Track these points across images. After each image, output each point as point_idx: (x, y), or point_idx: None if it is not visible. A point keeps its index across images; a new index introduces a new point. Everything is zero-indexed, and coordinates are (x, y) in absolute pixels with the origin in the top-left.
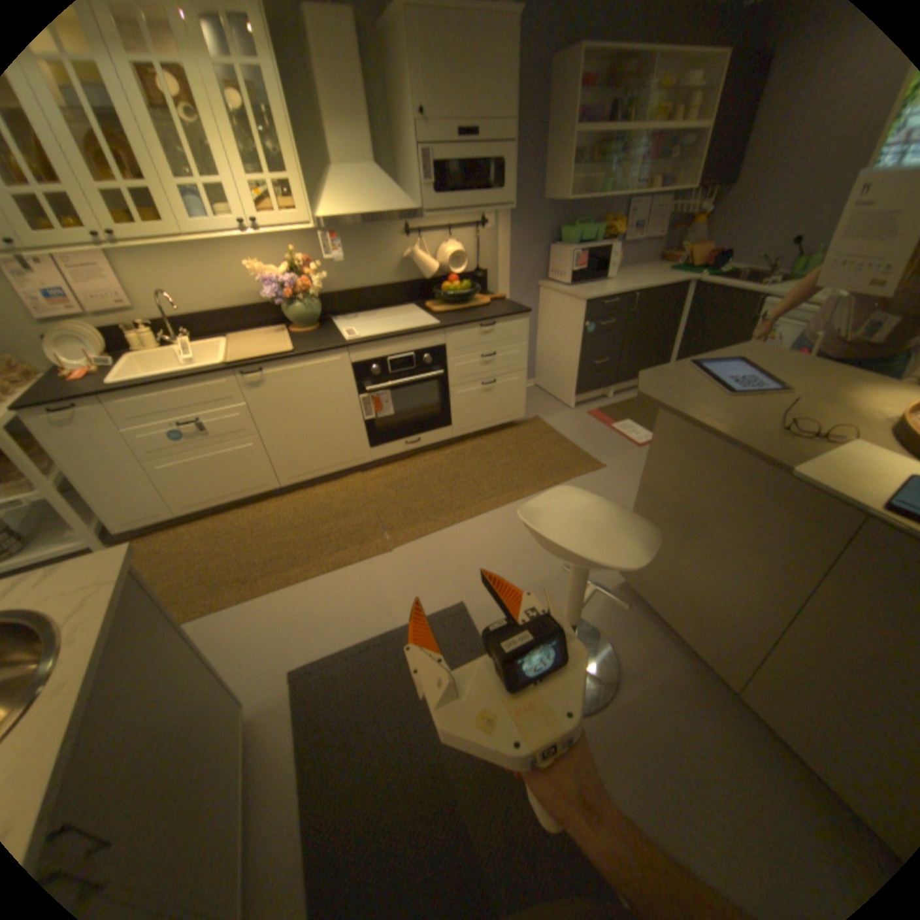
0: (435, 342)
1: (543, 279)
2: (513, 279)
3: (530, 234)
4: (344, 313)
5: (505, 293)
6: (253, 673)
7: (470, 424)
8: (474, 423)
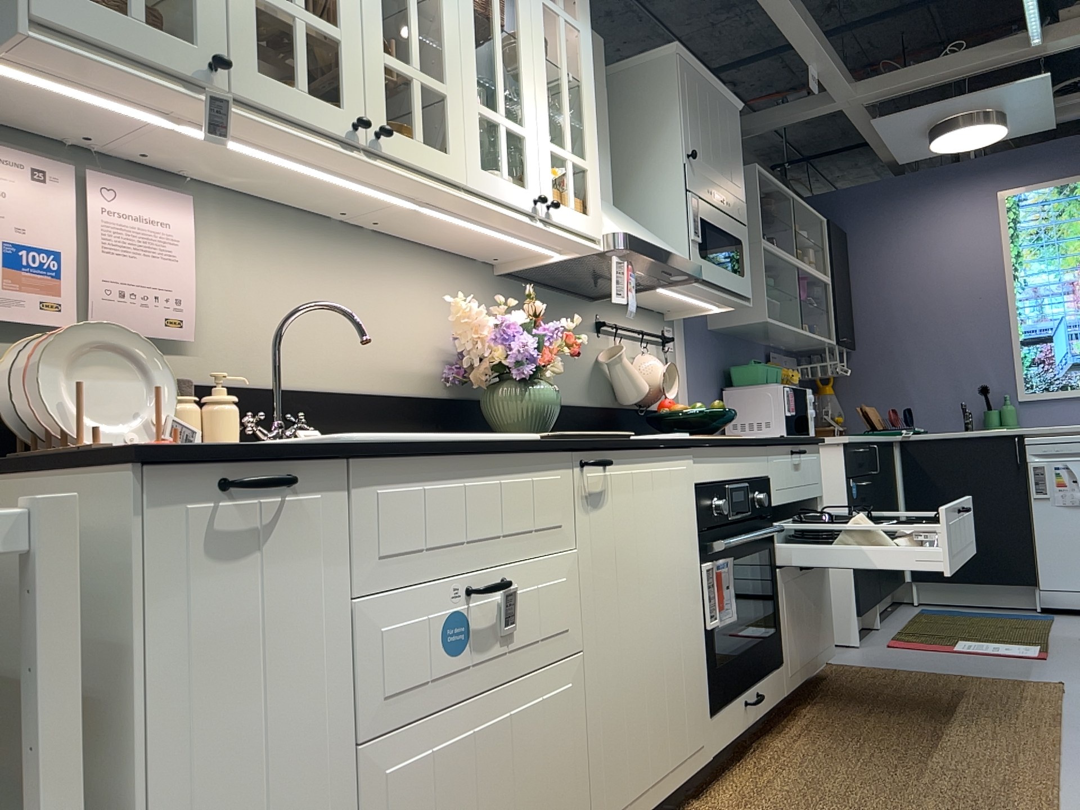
0: (762, 467)
1: None
2: None
3: (704, 370)
4: None
5: None
6: None
7: (799, 660)
8: (802, 658)
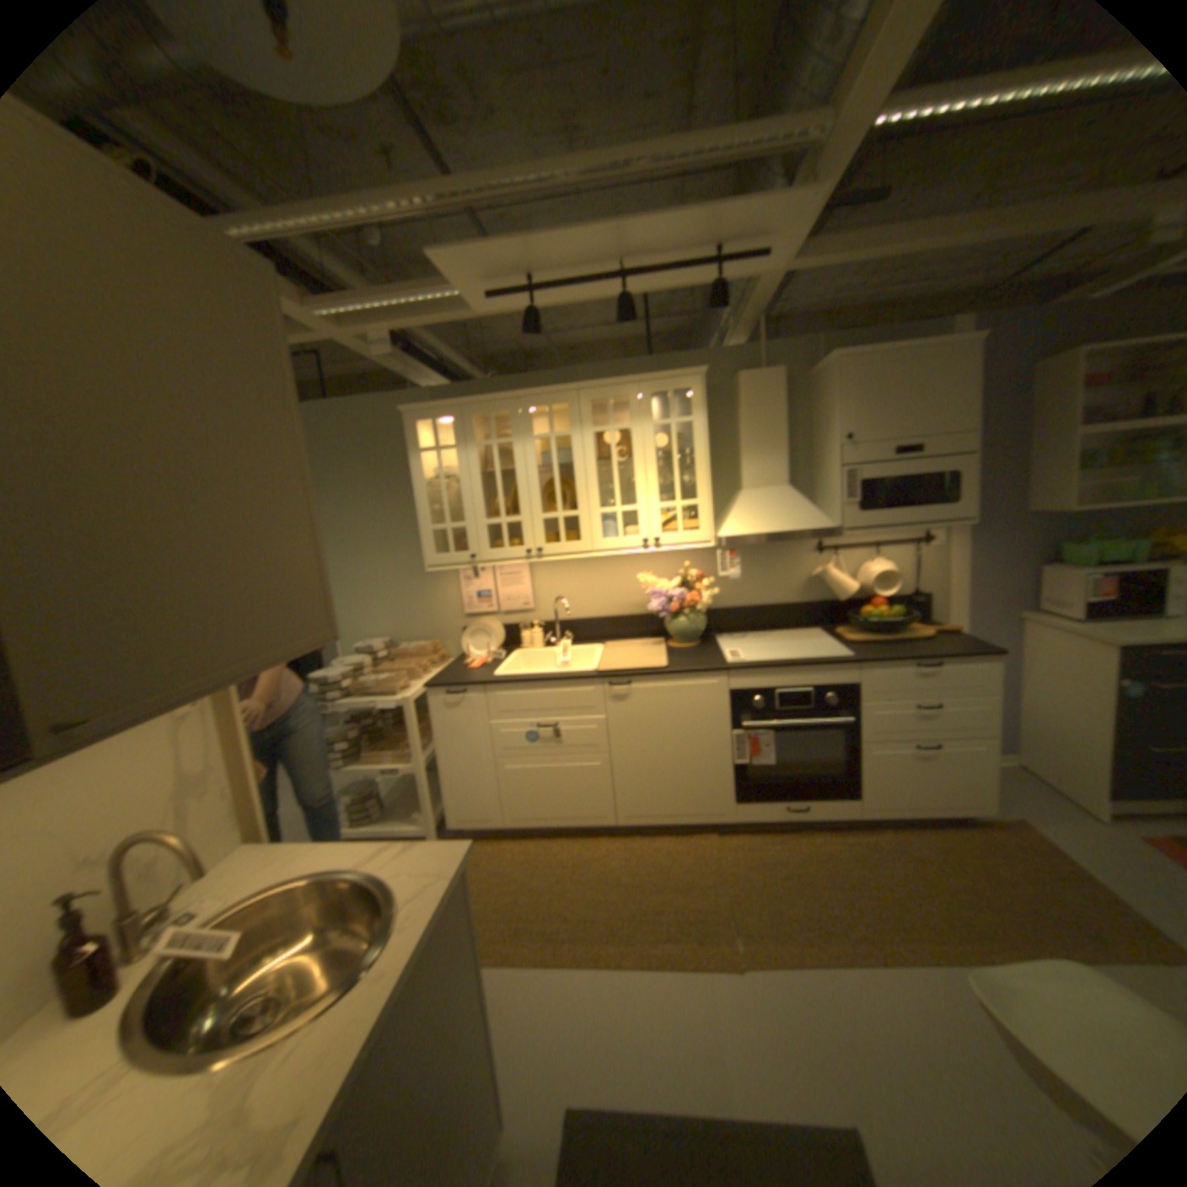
0: (846, 678)
1: (1032, 610)
2: (977, 607)
3: (1006, 551)
4: (732, 631)
5: (964, 623)
6: (528, 1084)
7: (895, 805)
8: (903, 805)
